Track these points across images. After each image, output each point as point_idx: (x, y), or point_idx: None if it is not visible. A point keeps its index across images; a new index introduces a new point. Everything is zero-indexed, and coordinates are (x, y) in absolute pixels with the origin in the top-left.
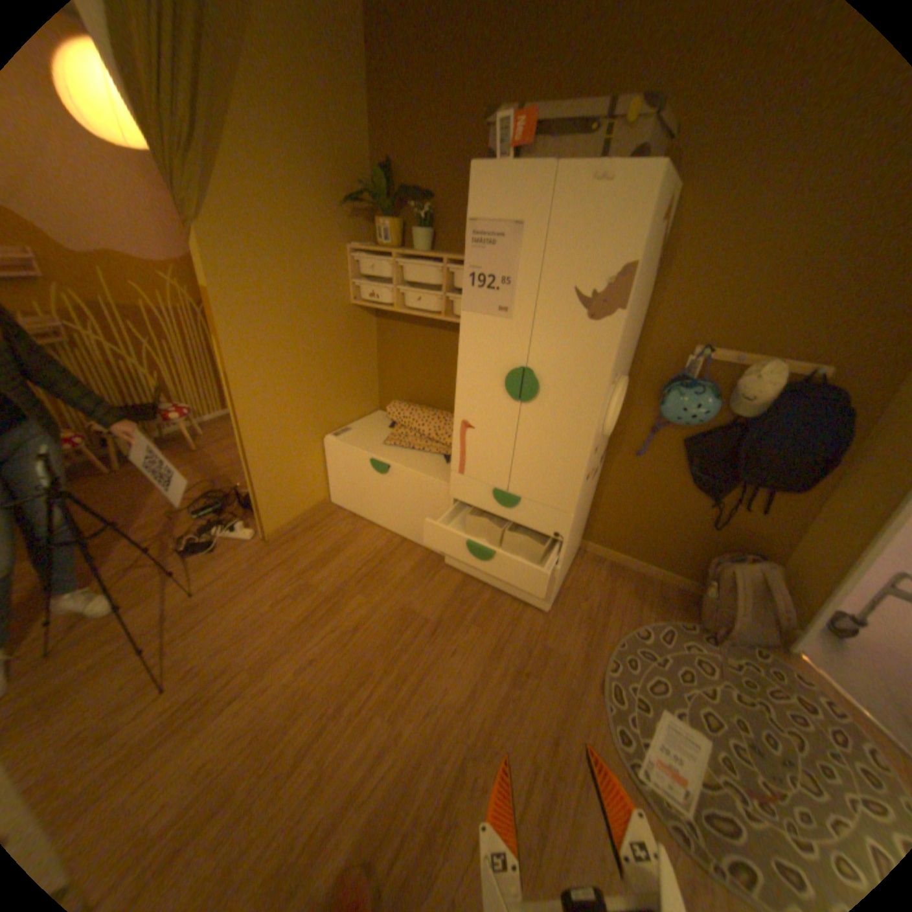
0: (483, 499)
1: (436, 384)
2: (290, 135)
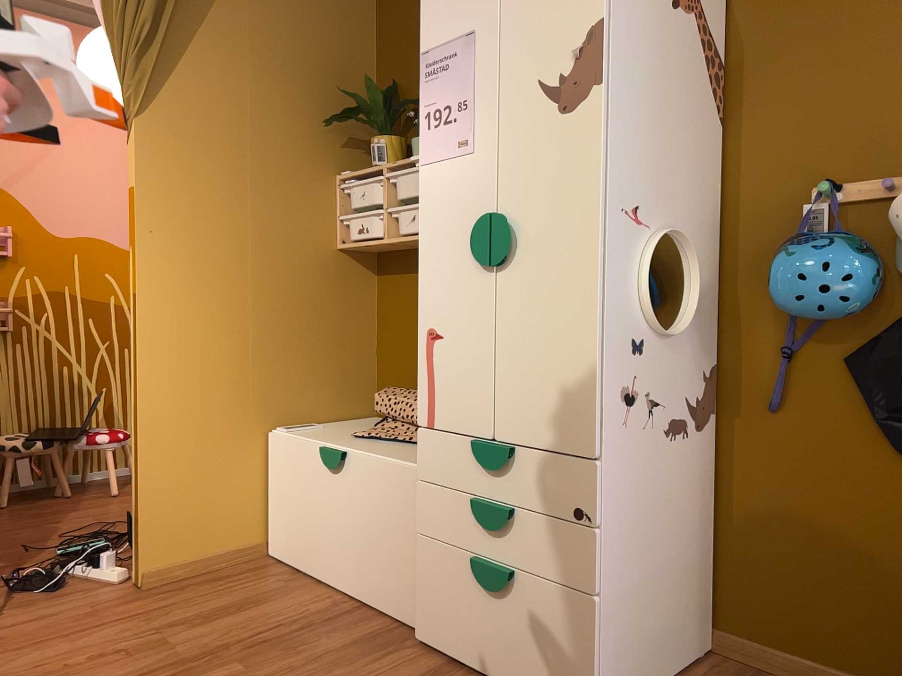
0: (463, 467)
1: None
2: (274, 54)
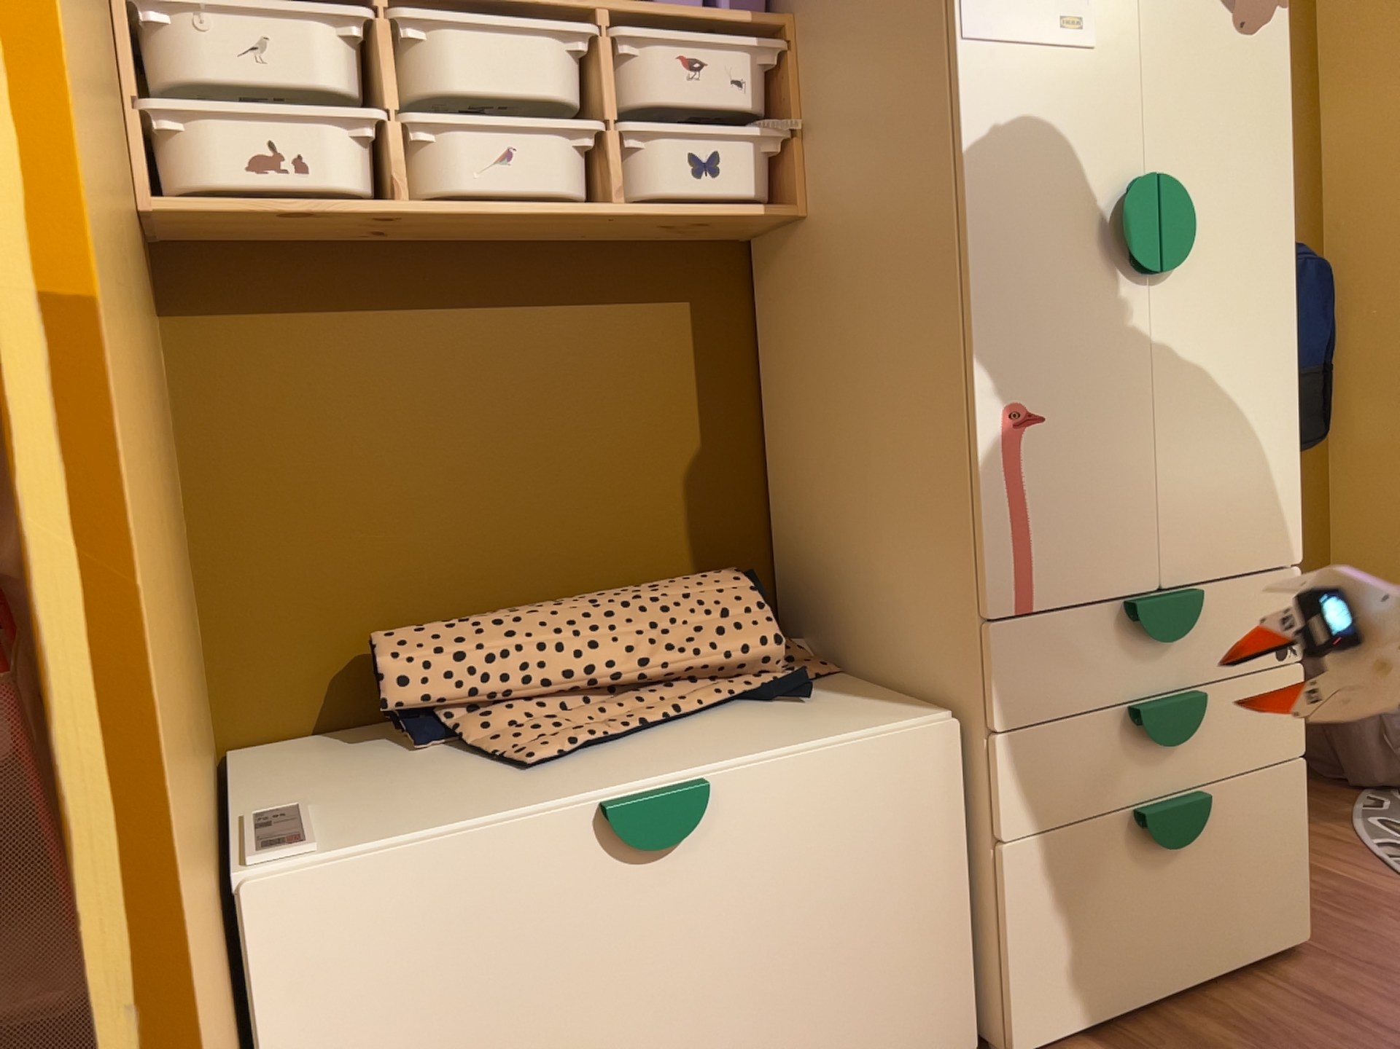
0: (1102, 661)
1: (513, 512)
2: None
